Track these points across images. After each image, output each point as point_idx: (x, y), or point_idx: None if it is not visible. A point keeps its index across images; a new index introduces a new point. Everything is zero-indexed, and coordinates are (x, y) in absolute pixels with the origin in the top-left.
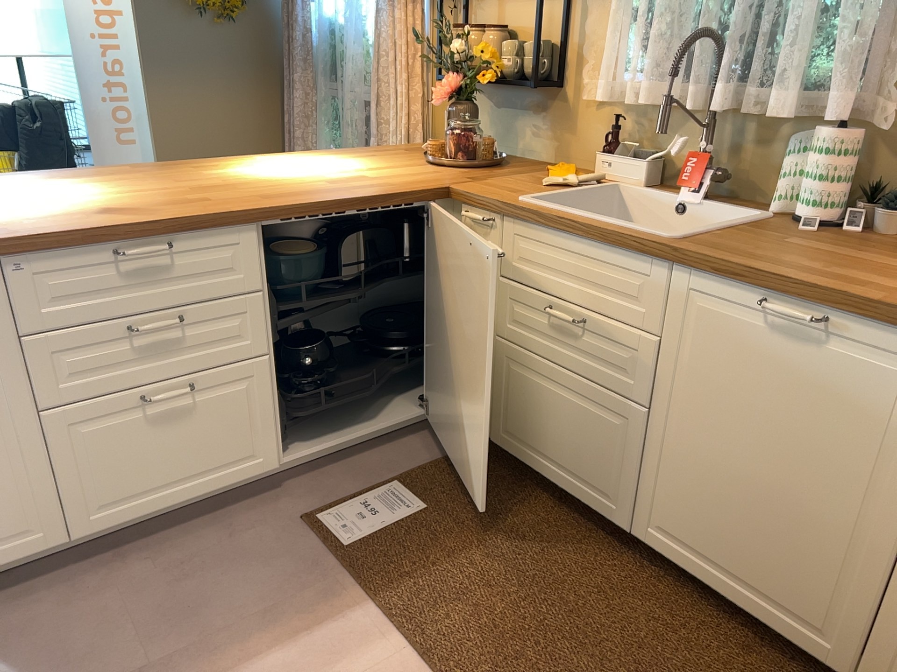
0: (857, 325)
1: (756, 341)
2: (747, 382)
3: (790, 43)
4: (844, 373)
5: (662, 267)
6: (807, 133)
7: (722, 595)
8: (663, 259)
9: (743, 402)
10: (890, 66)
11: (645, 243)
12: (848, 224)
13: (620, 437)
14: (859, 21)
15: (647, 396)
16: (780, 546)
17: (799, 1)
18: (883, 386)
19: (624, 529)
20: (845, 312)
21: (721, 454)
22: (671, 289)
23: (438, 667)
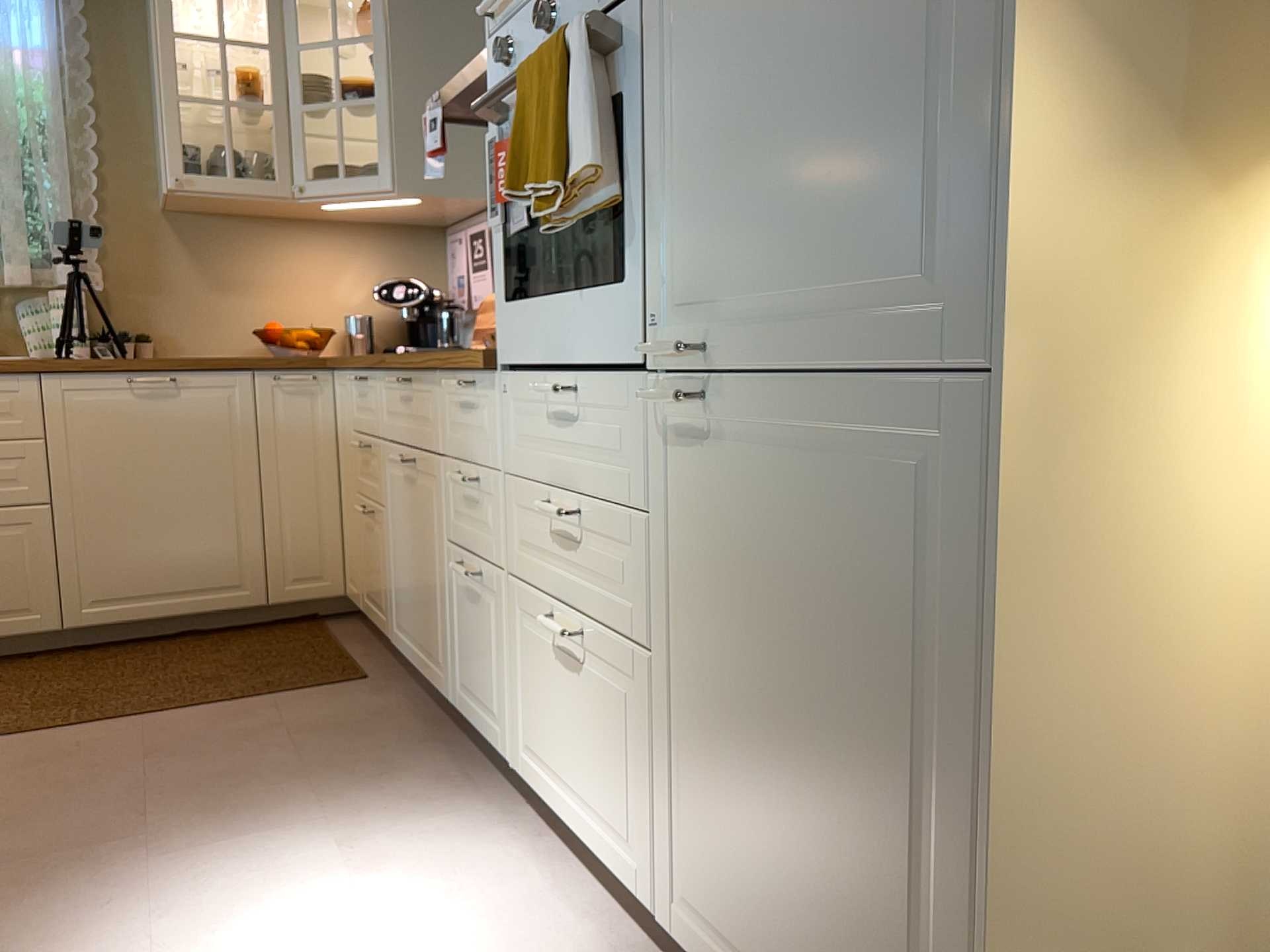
0: (192, 376)
1: (130, 410)
2: (133, 441)
3: (11, 228)
4: (194, 407)
5: (29, 381)
6: (33, 299)
7: (165, 617)
8: (31, 372)
9: (134, 457)
10: (83, 249)
11: (6, 364)
12: (103, 355)
13: (25, 545)
14: (59, 217)
15: (45, 493)
16: (194, 546)
17: (5, 199)
18: (219, 406)
19: (54, 631)
20: (184, 369)
21: (128, 505)
22: (42, 396)
23: (38, 730)
